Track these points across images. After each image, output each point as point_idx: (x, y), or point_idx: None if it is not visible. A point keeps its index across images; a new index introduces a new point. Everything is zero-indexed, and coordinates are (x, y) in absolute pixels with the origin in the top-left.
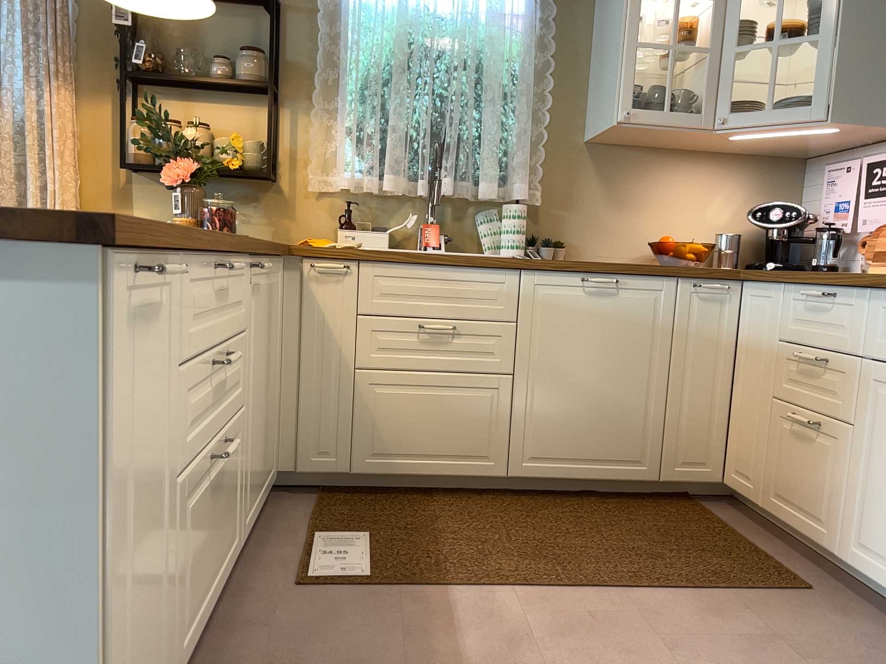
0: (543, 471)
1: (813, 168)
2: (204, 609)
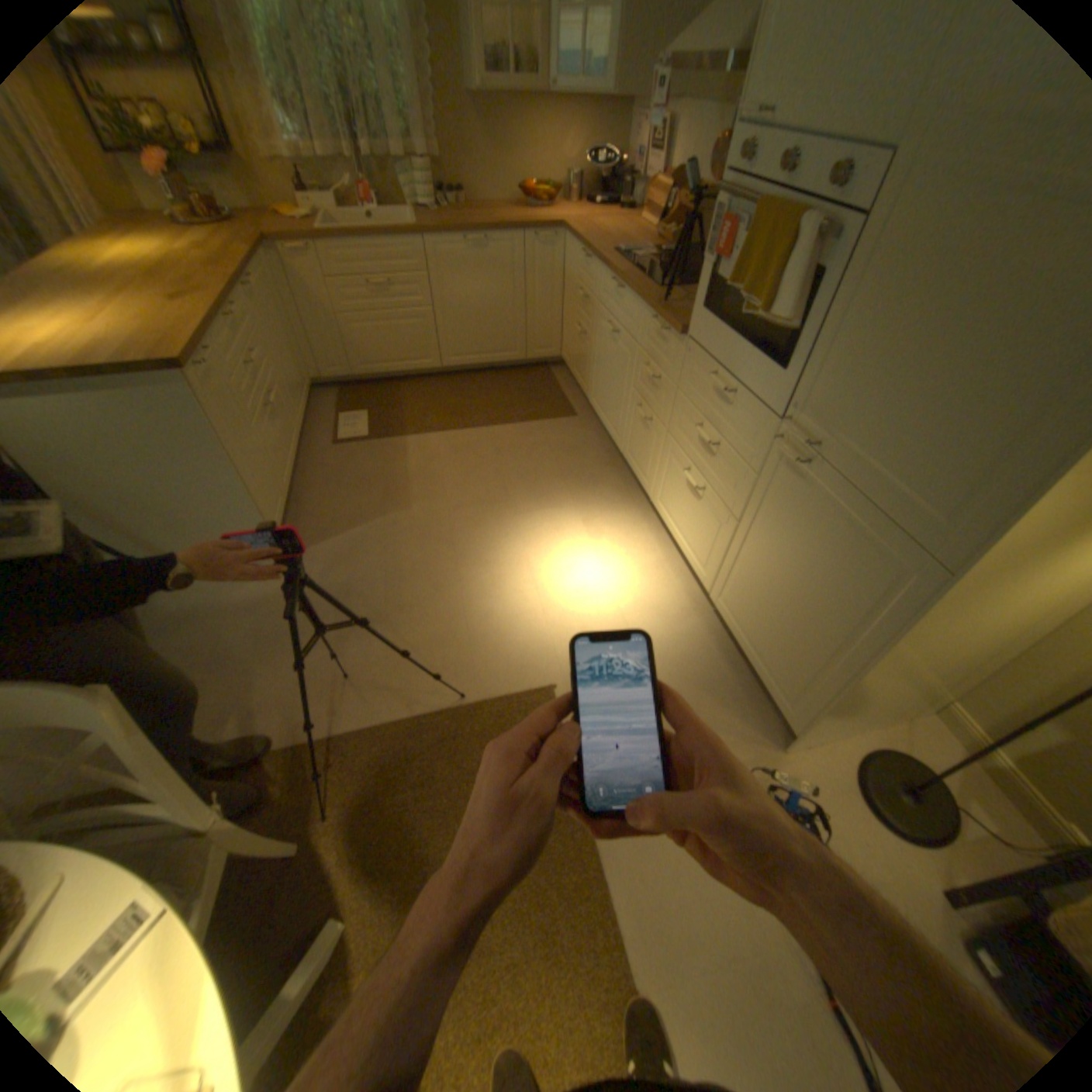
0: (459, 363)
1: (635, 106)
2: (290, 465)
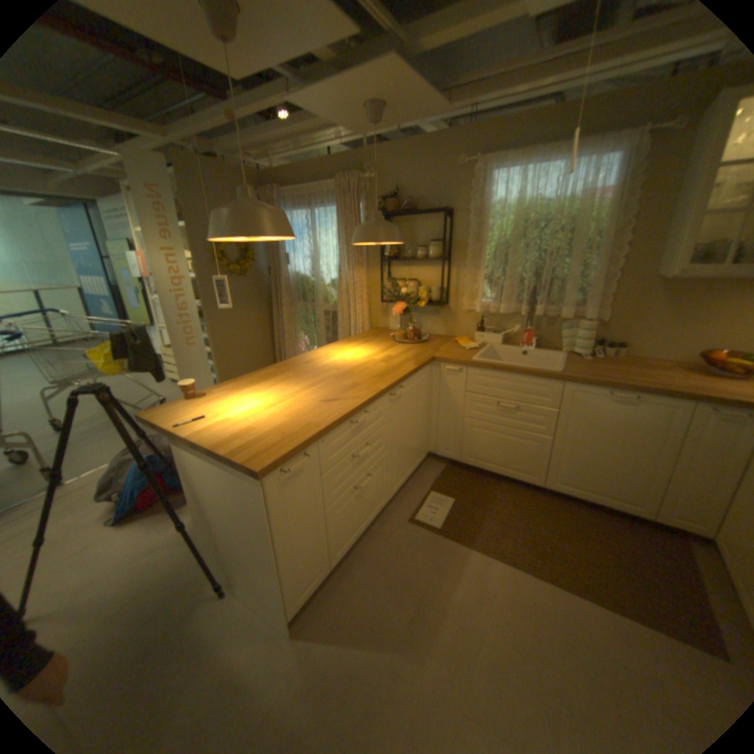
0: (567, 491)
1: None
2: (359, 533)
